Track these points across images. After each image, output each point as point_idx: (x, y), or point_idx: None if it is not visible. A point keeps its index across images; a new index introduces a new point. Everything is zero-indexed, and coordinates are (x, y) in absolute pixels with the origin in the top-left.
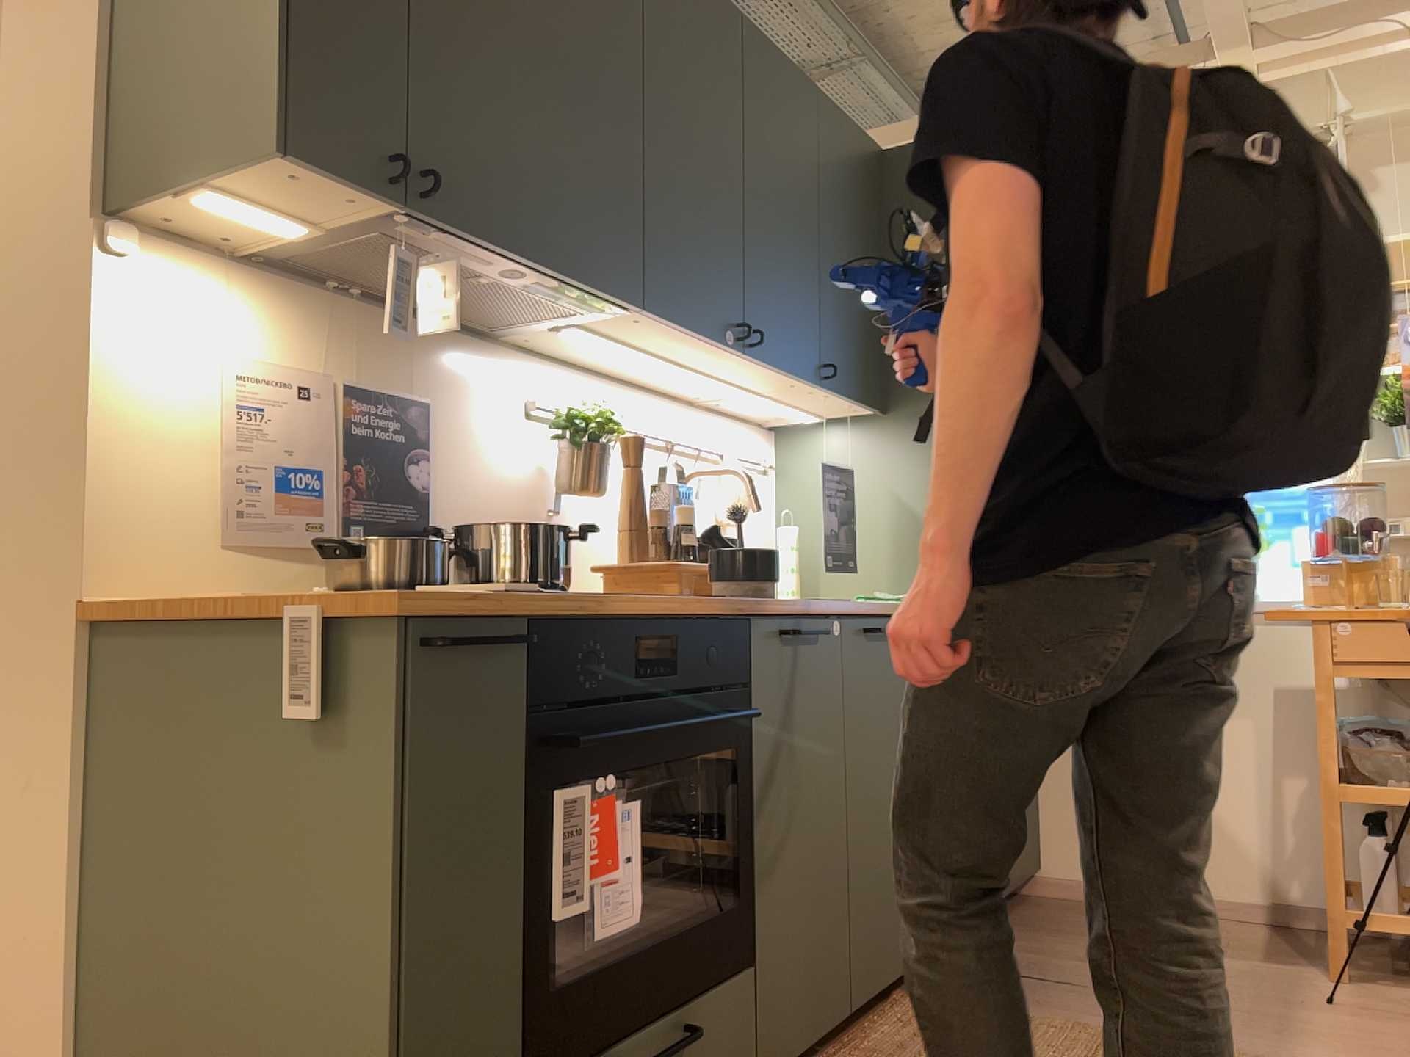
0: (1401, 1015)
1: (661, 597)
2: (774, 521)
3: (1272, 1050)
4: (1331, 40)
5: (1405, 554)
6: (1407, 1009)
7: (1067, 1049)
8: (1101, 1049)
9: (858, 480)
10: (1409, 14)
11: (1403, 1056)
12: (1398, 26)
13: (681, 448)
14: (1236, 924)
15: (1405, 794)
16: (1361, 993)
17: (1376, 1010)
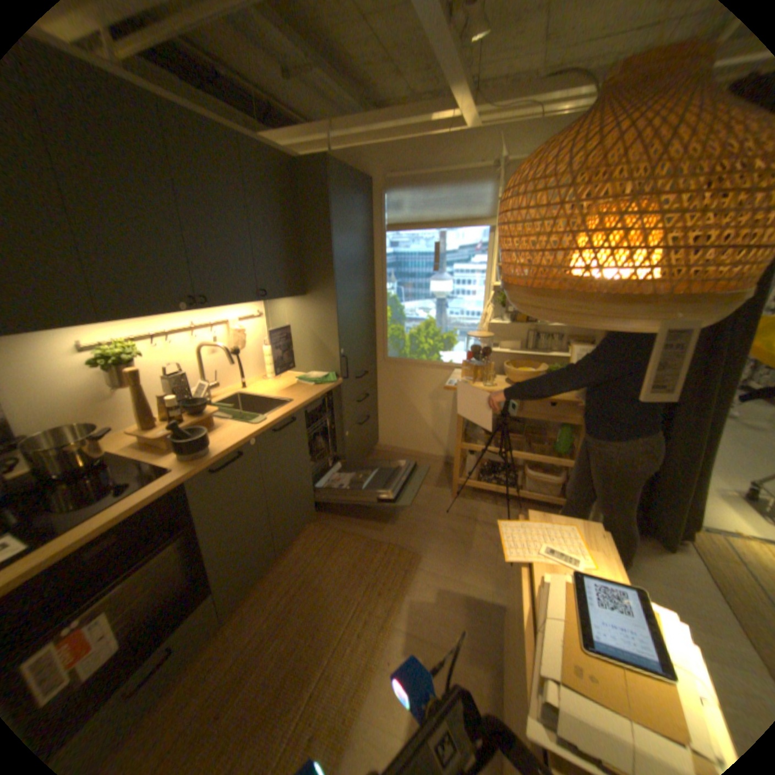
0: (465, 518)
1: (107, 511)
2: (262, 340)
3: (419, 546)
4: (511, 104)
5: (500, 351)
6: (468, 514)
7: (352, 556)
8: (364, 554)
9: (295, 323)
10: (545, 95)
11: (458, 544)
12: (538, 104)
13: (200, 326)
14: (433, 464)
15: (480, 448)
16: (457, 505)
17: (459, 515)
